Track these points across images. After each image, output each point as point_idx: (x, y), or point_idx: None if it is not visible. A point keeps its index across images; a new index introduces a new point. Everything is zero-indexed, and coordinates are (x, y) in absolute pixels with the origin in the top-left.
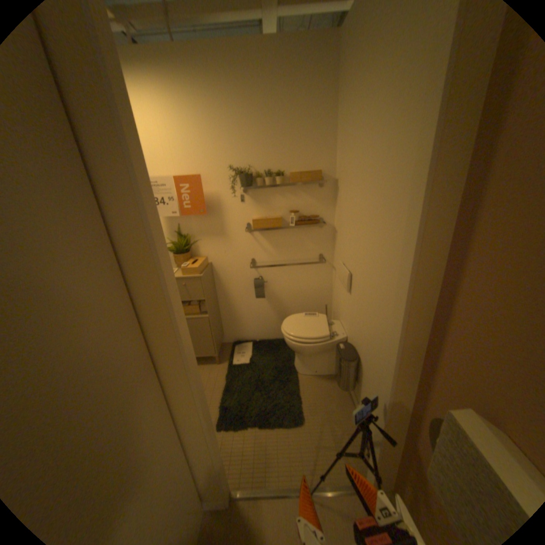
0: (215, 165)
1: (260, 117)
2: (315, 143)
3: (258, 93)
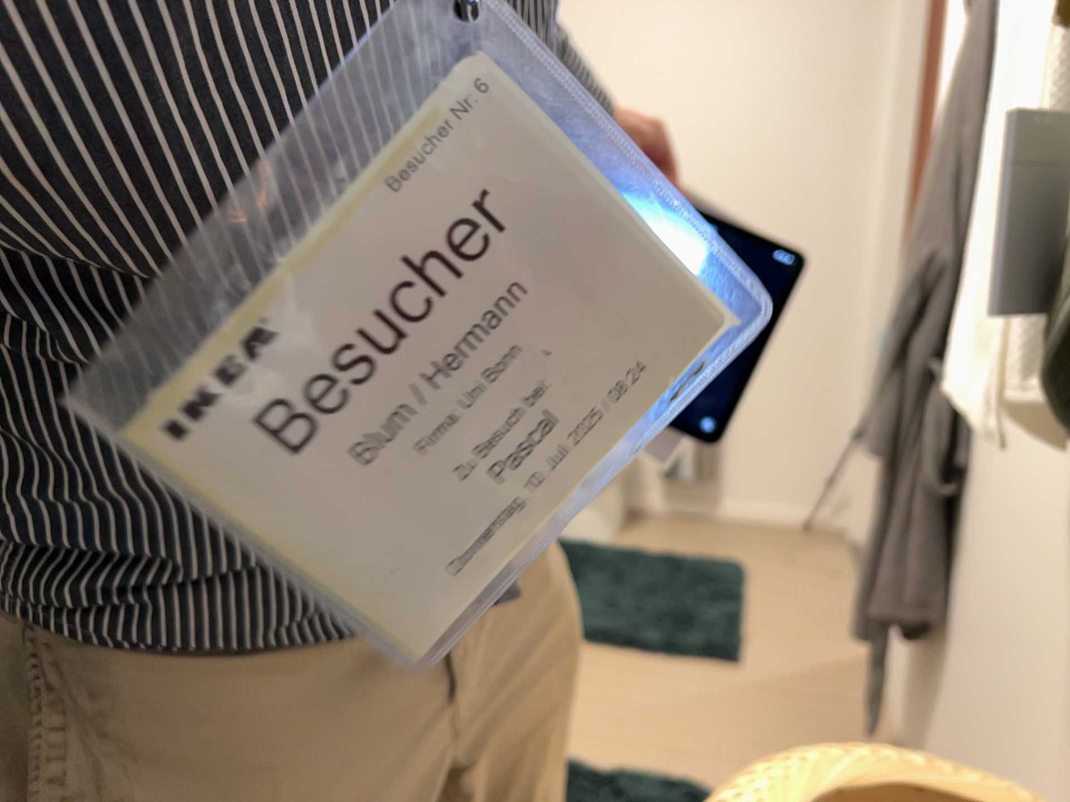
0: None
1: None
2: None
3: None
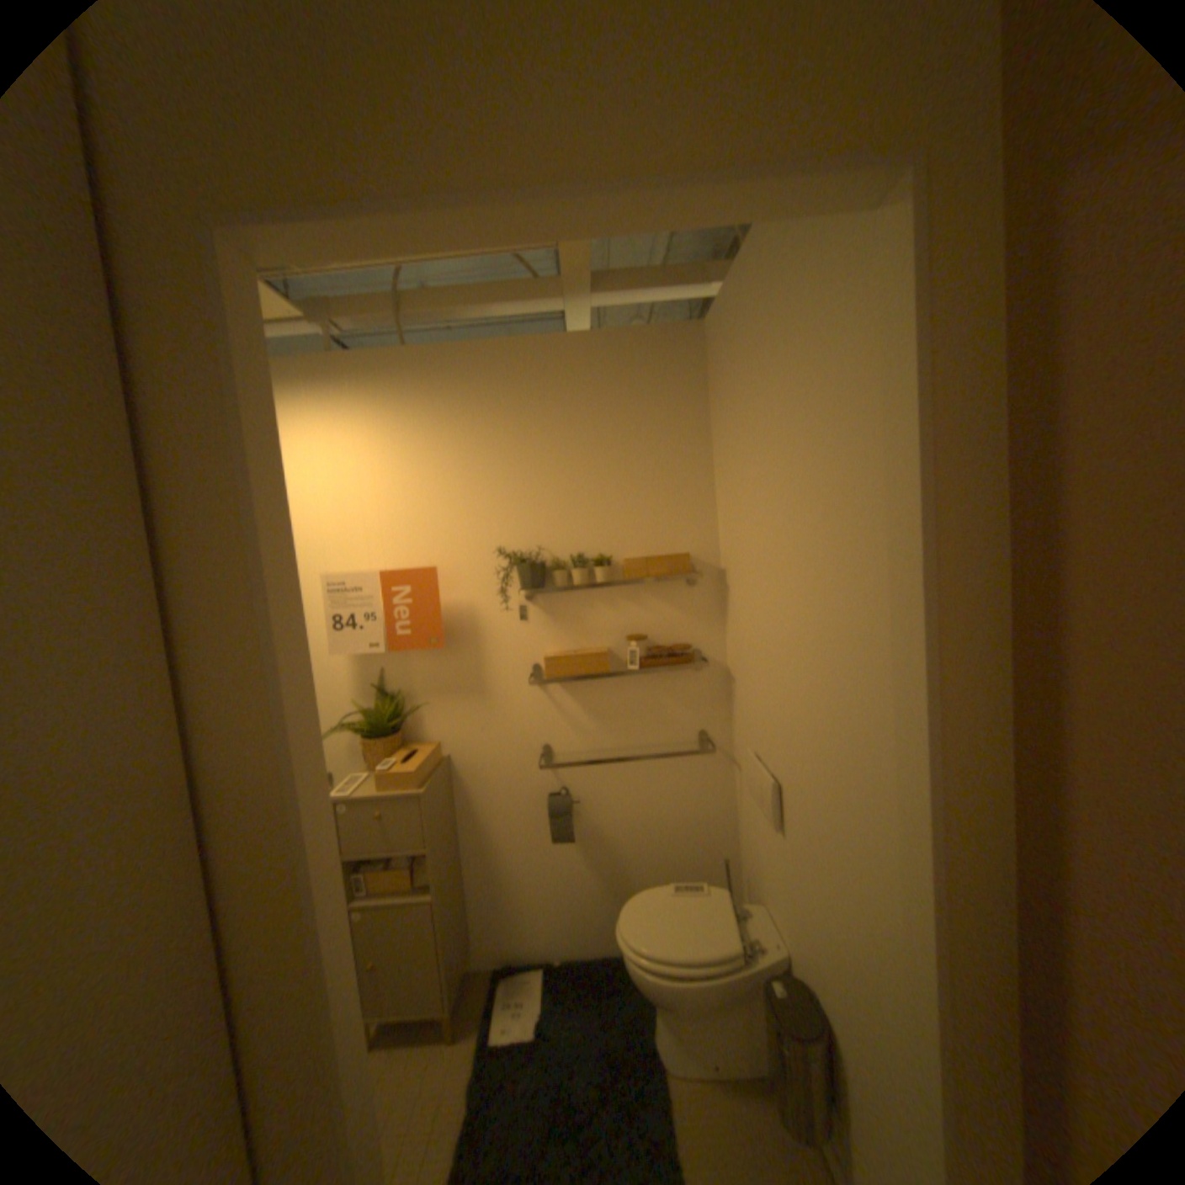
0: (469, 548)
1: (561, 460)
2: (673, 503)
3: (558, 420)
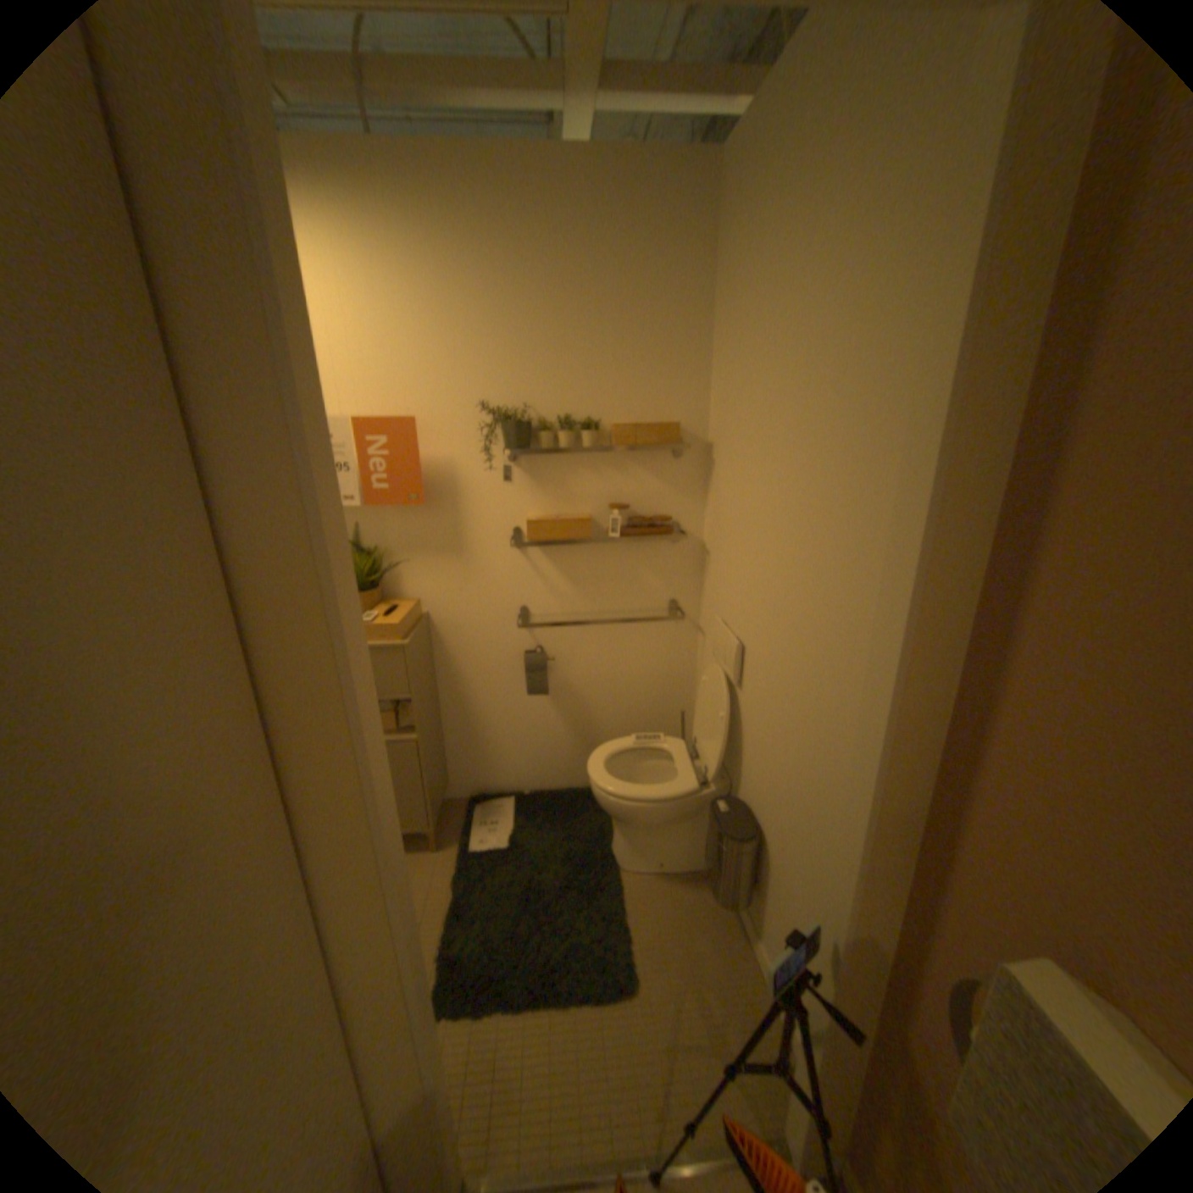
0: (448, 399)
1: (552, 306)
2: (667, 367)
3: (551, 256)
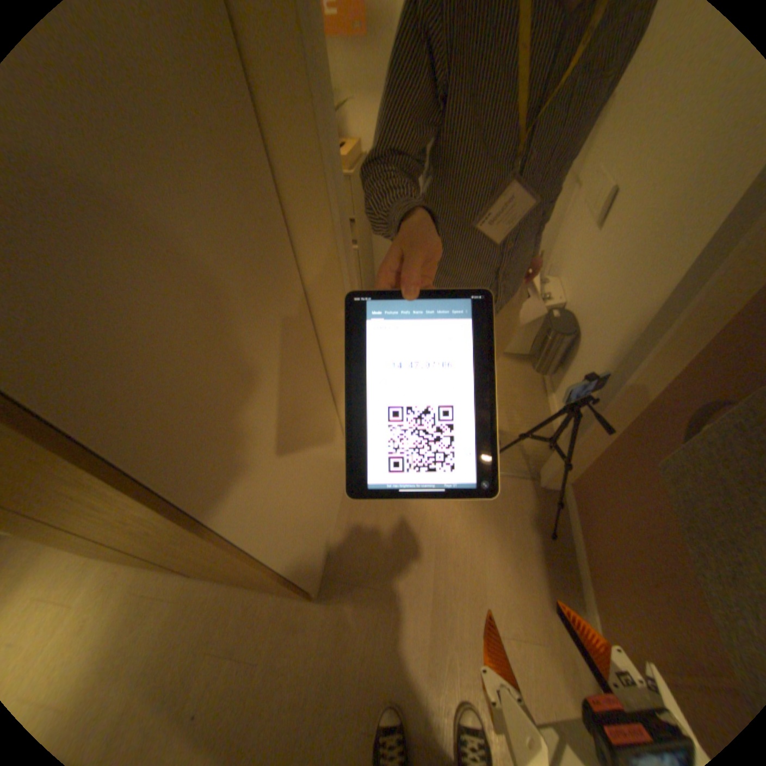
0: None
1: None
2: None
3: None
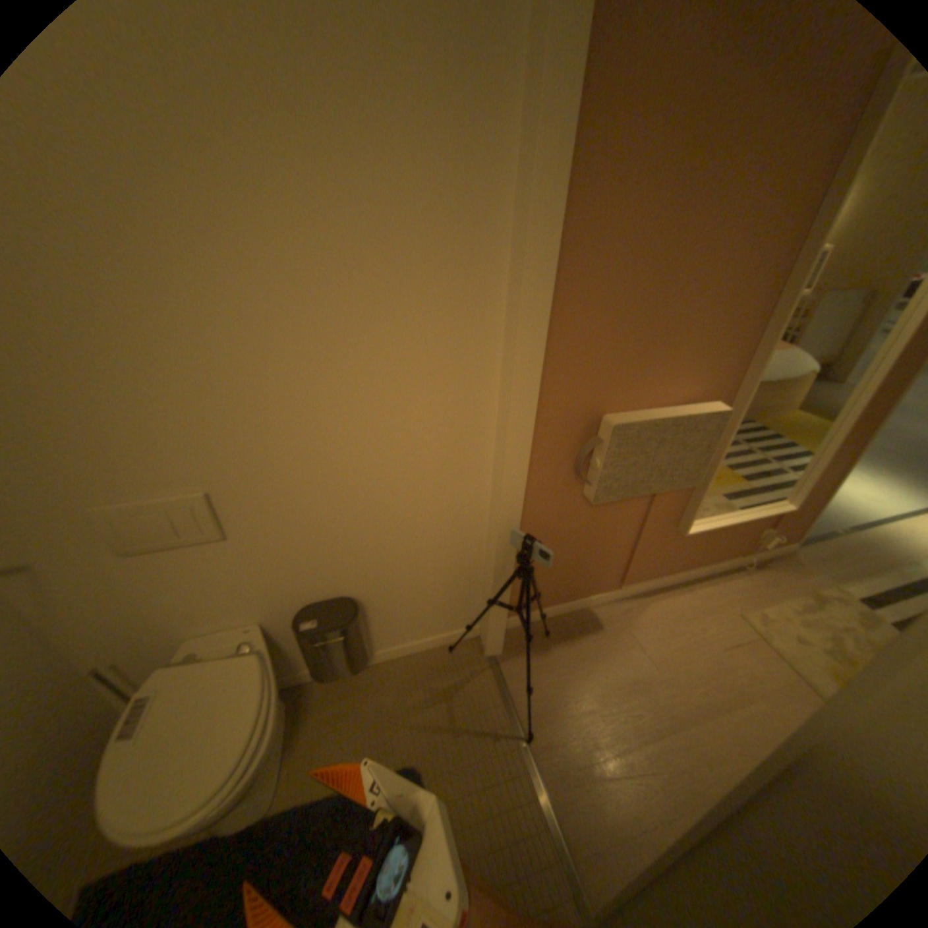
0: None
1: None
2: None
3: None
